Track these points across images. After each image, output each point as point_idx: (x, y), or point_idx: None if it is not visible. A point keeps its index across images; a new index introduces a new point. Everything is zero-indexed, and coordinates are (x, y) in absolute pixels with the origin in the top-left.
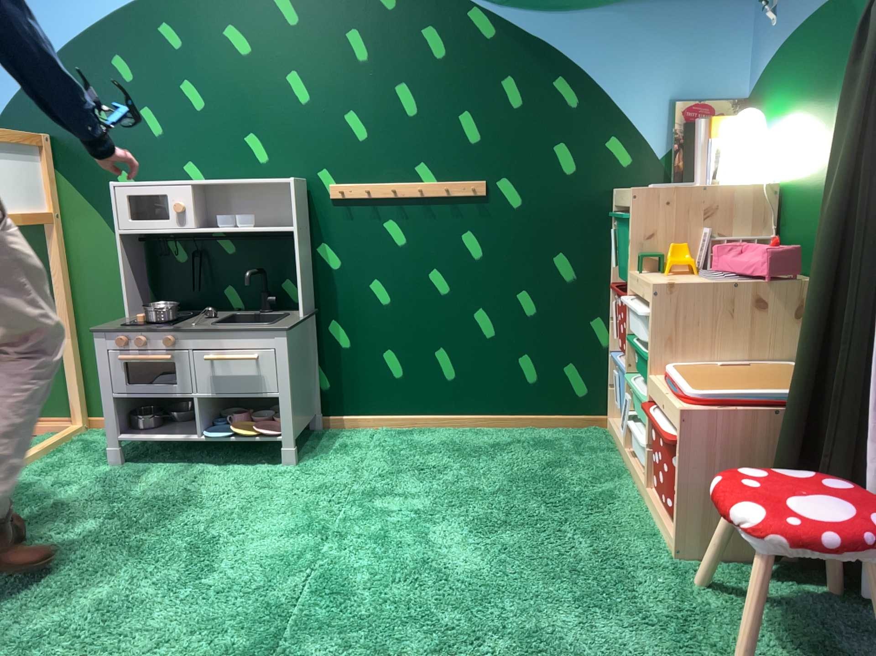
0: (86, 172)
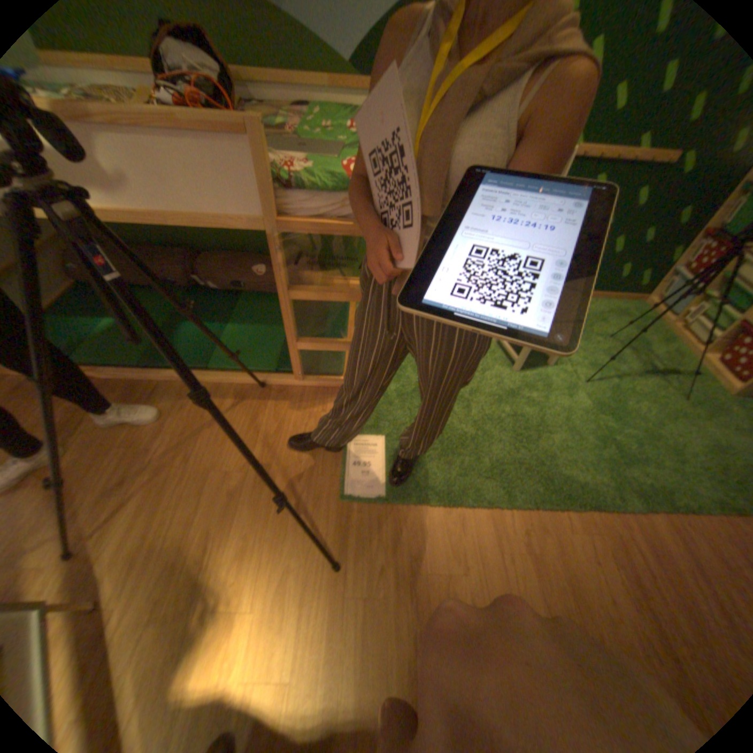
0: None
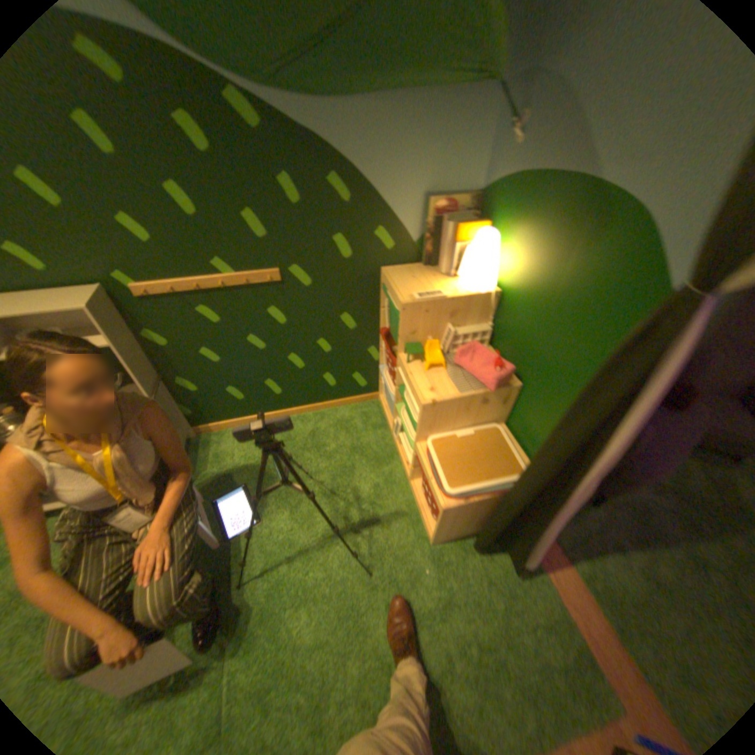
0: None
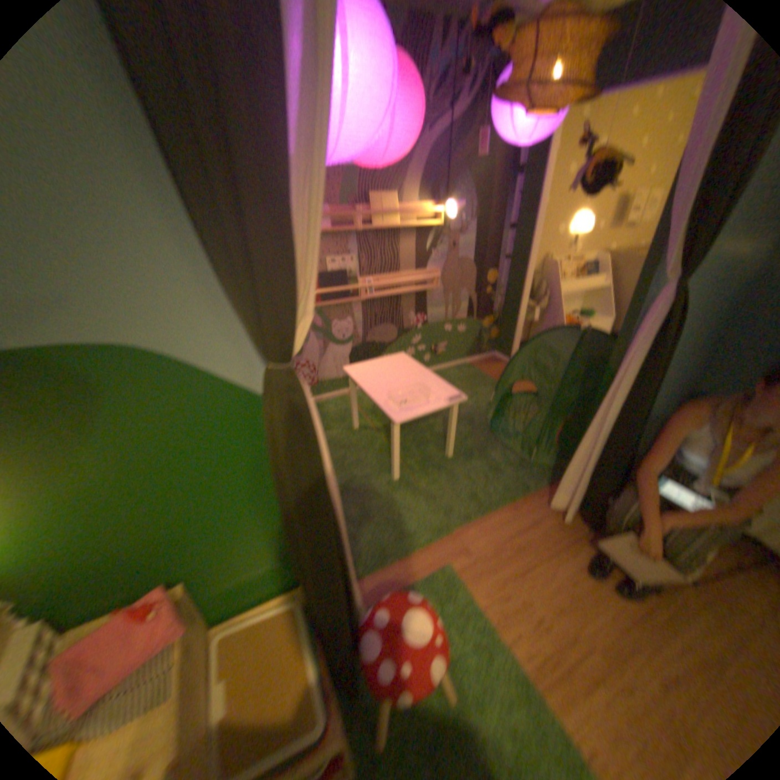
0: None
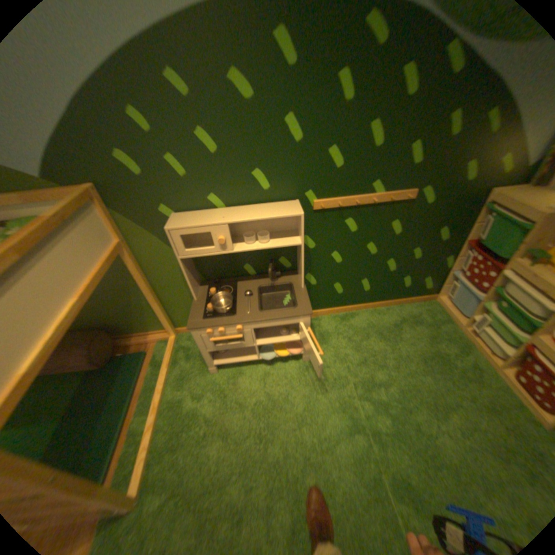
0: (133, 208)
